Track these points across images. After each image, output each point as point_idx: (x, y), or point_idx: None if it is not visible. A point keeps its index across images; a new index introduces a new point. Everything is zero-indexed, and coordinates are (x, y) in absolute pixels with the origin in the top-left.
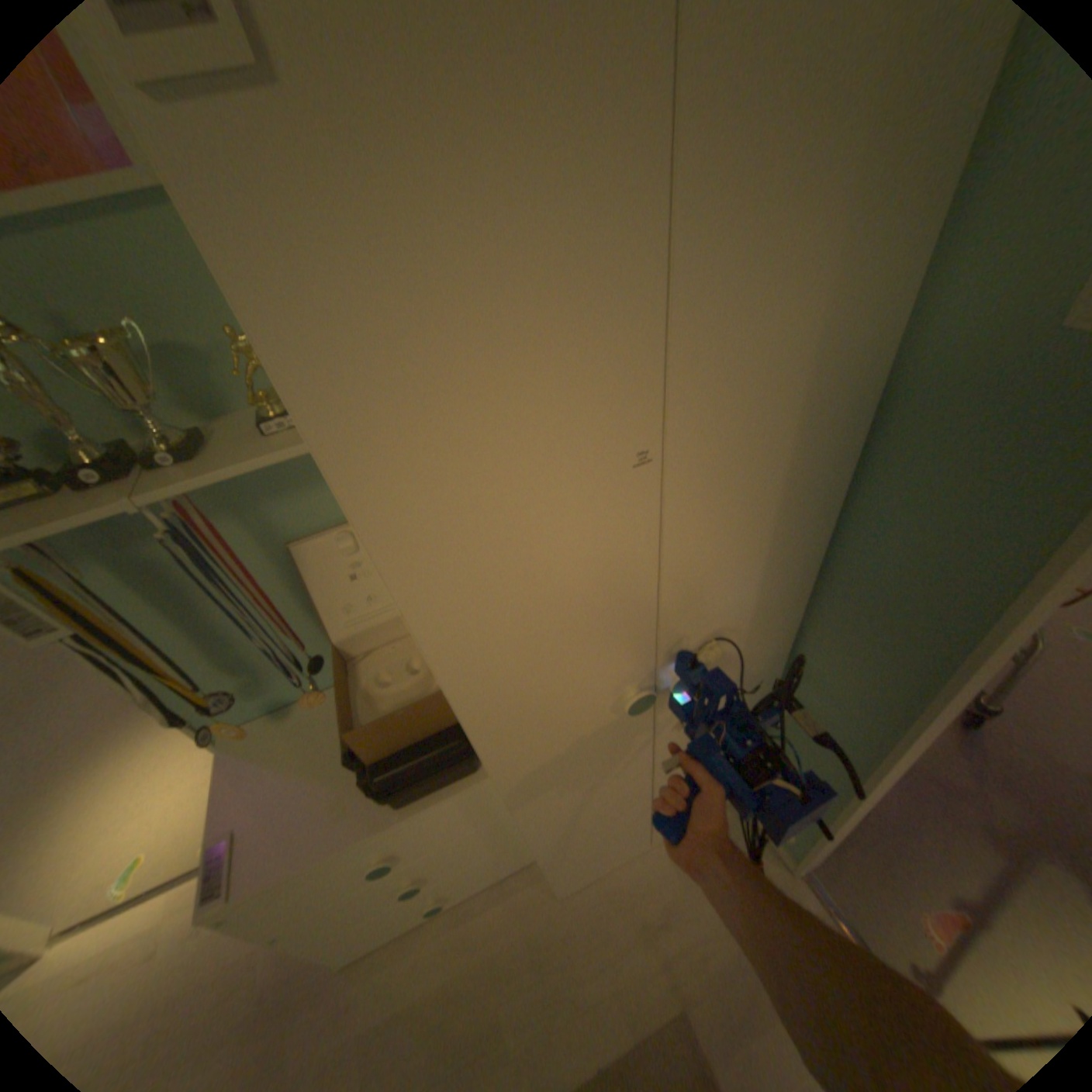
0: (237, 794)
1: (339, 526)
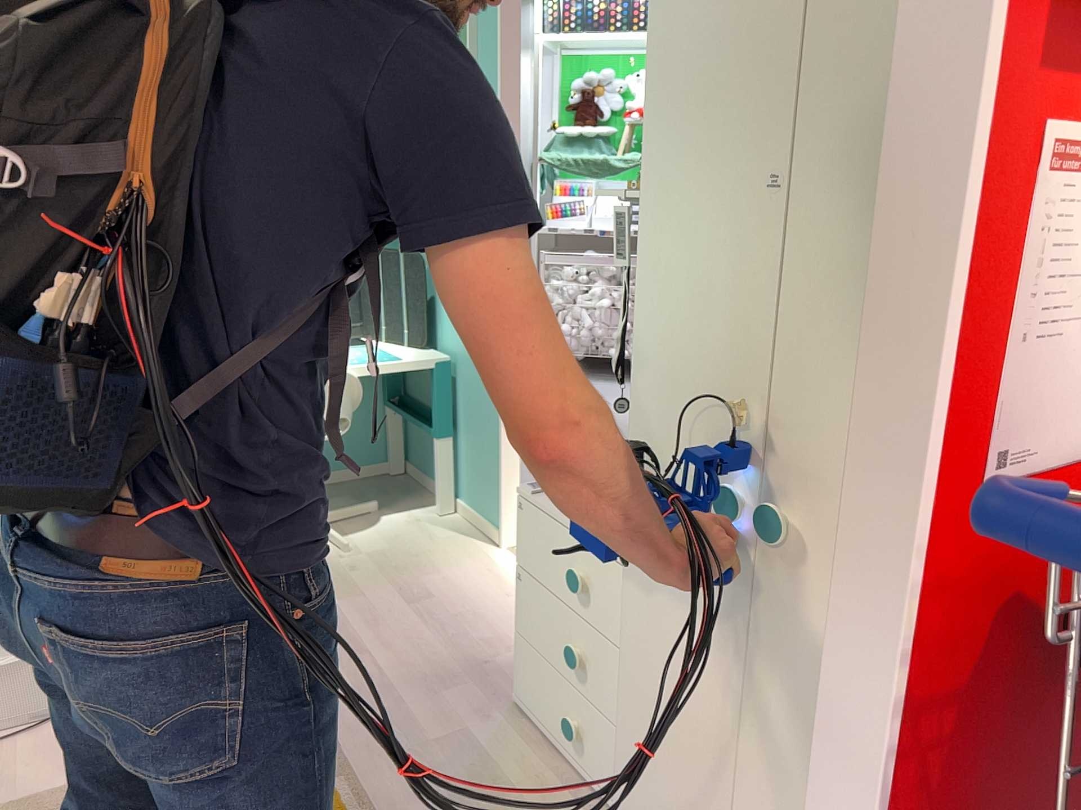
0: None
1: None
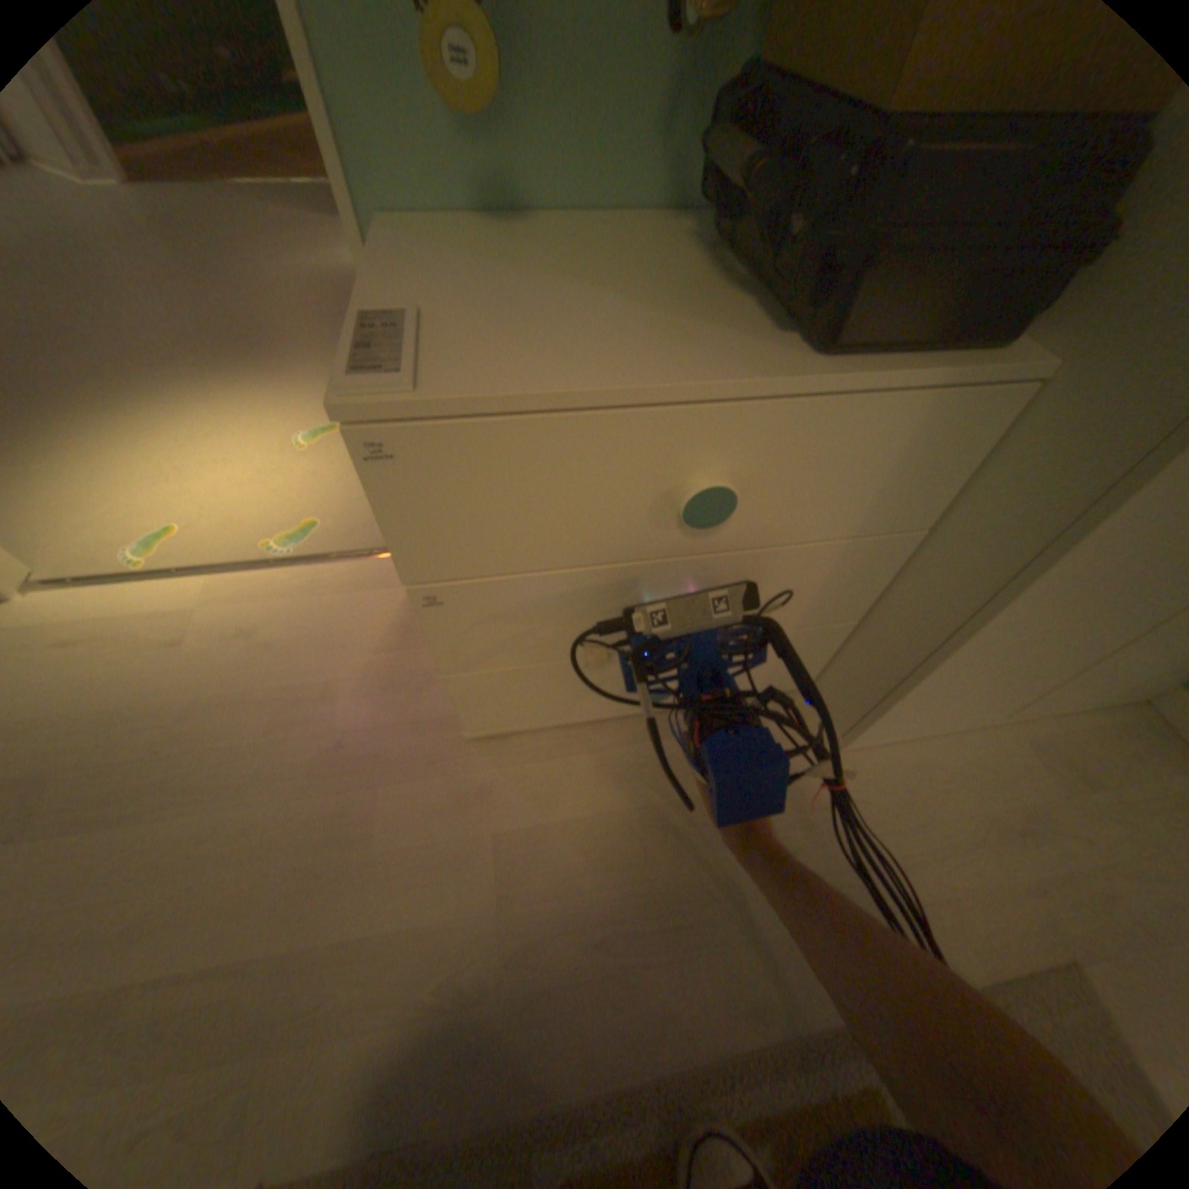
0: (426, 268)
1: None
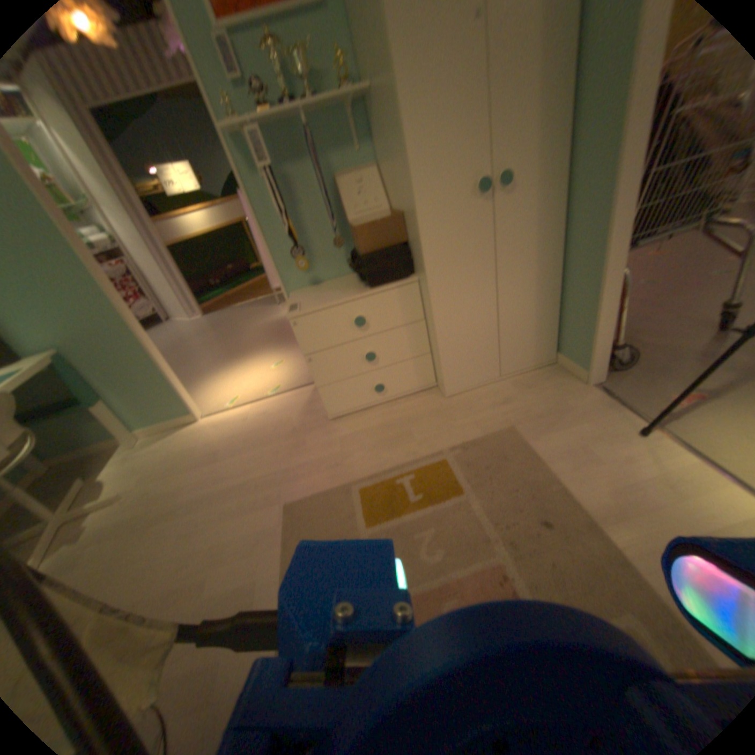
0: (301, 296)
1: (356, 166)
